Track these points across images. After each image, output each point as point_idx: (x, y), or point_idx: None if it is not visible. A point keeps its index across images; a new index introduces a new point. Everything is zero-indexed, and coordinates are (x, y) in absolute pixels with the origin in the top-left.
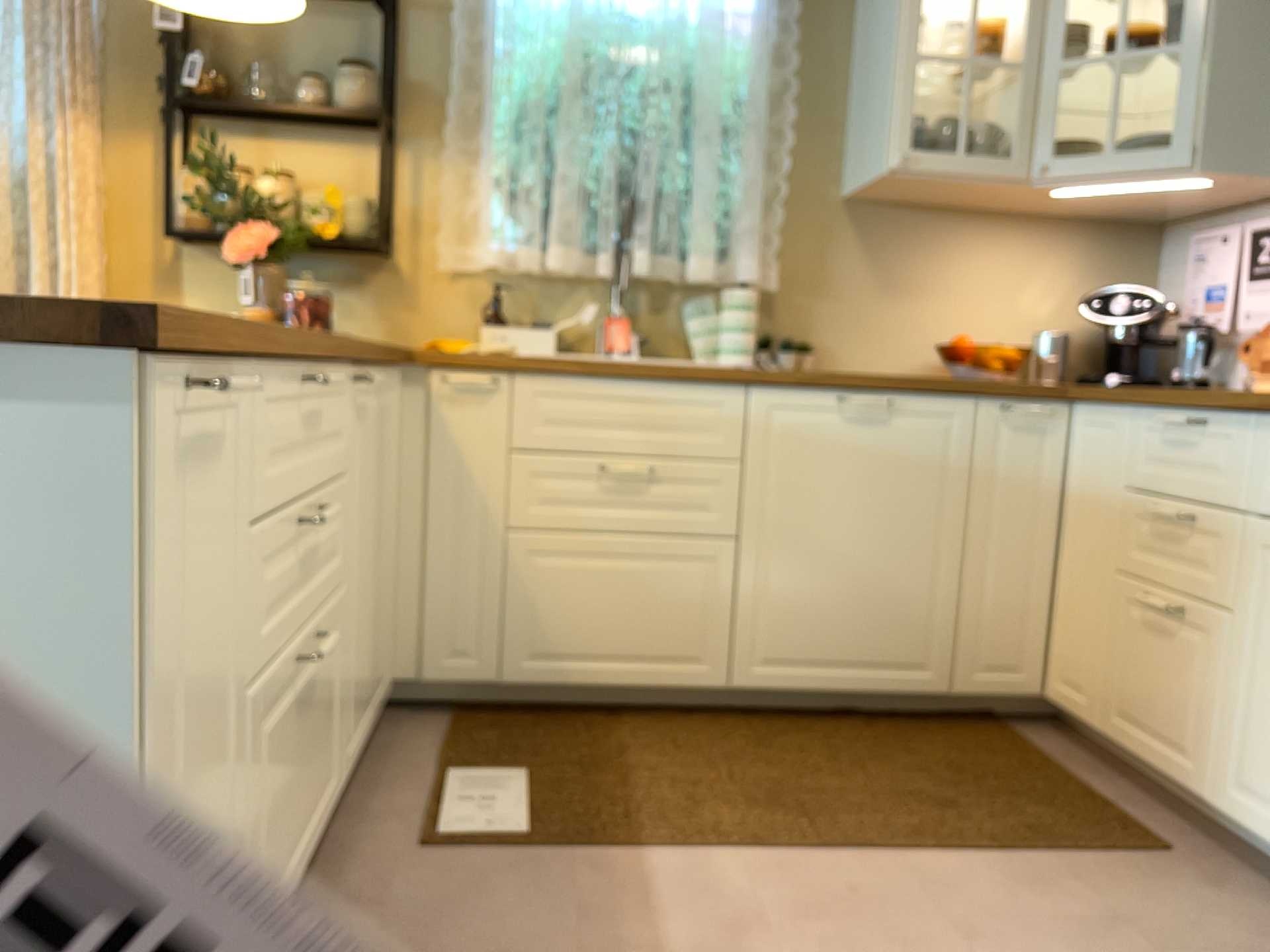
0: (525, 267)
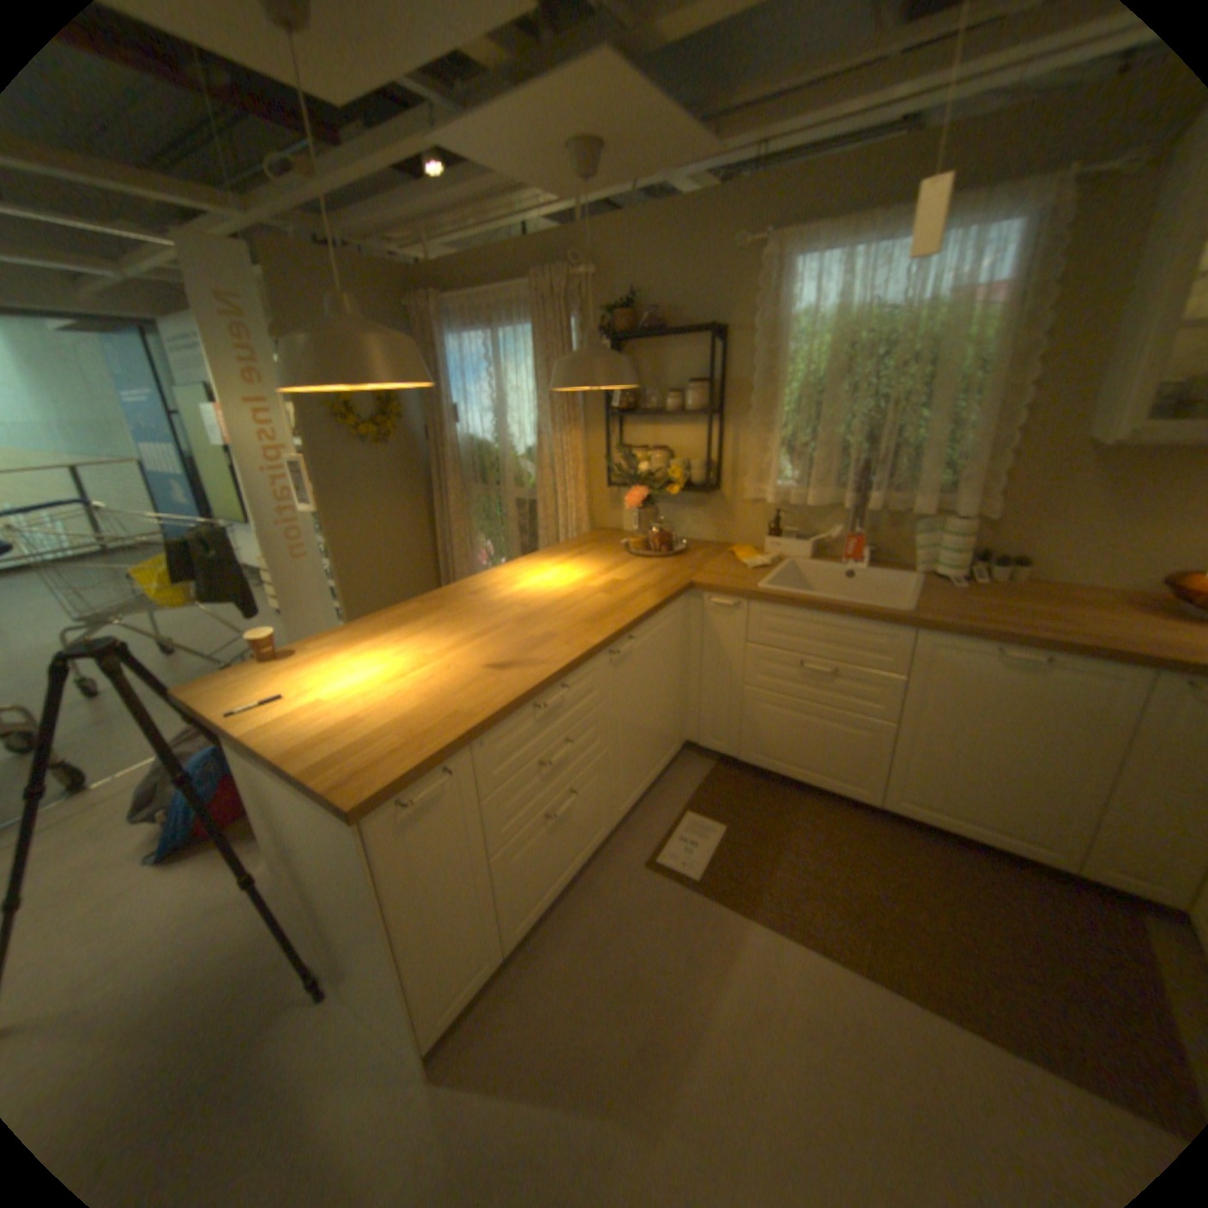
0: (792, 502)
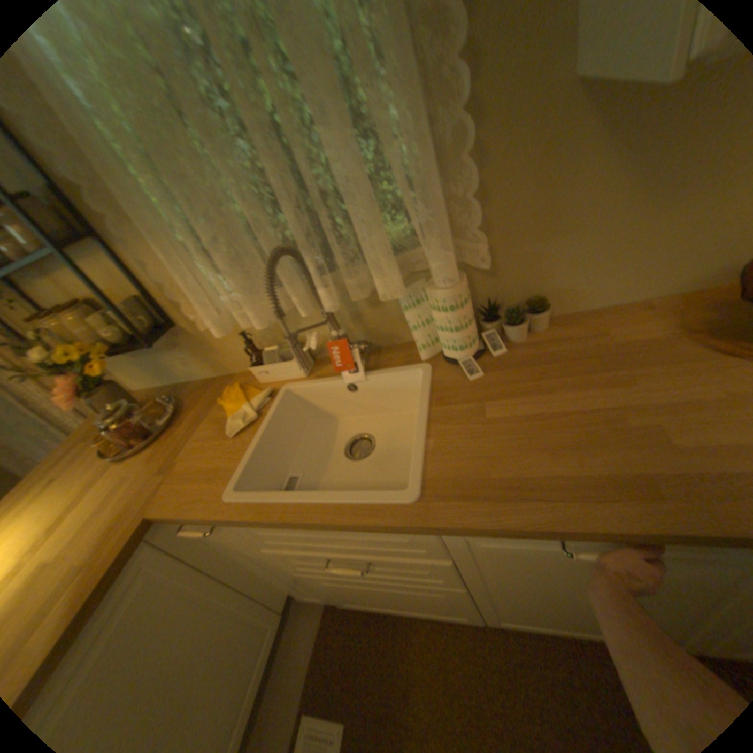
0: (241, 324)
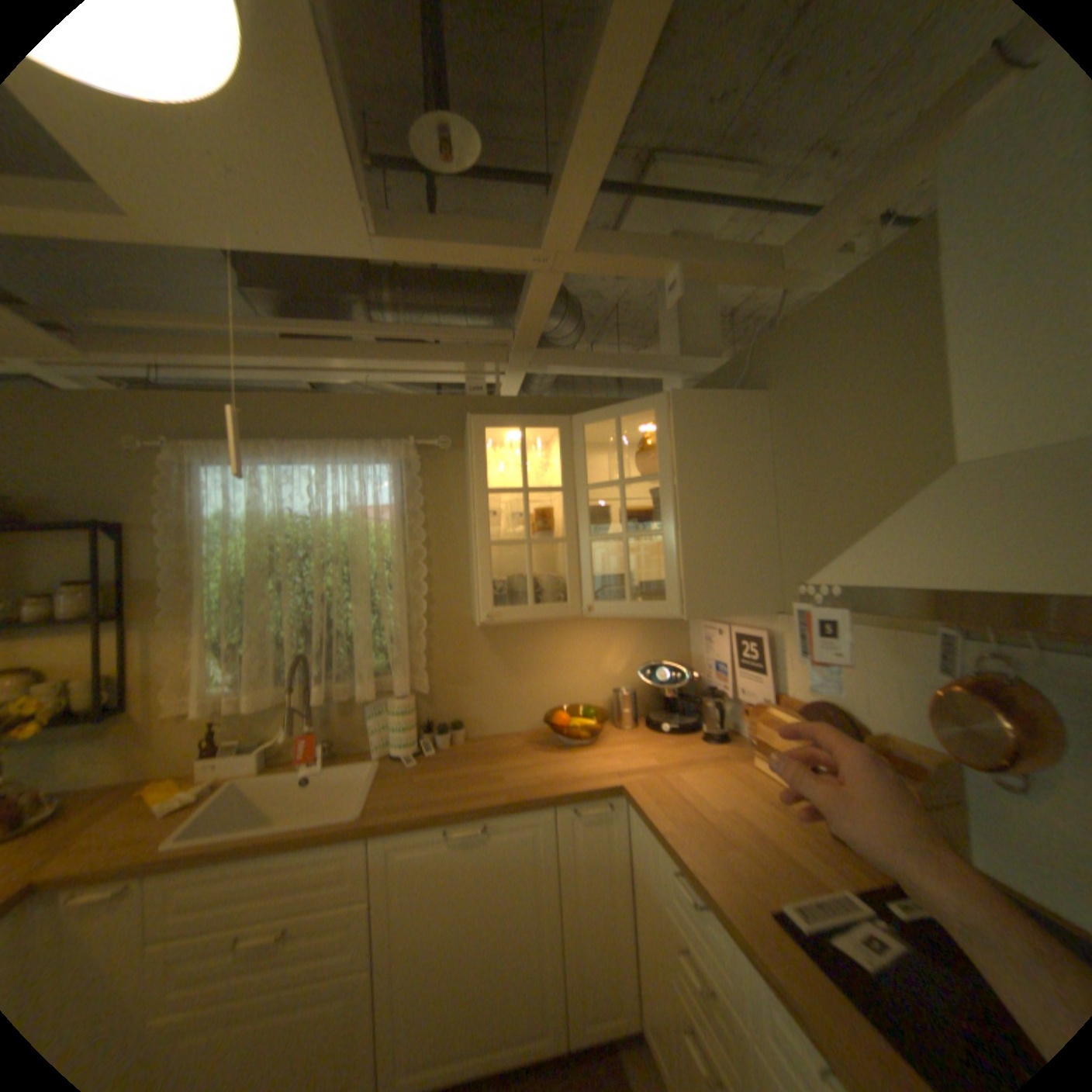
0: (226, 711)
